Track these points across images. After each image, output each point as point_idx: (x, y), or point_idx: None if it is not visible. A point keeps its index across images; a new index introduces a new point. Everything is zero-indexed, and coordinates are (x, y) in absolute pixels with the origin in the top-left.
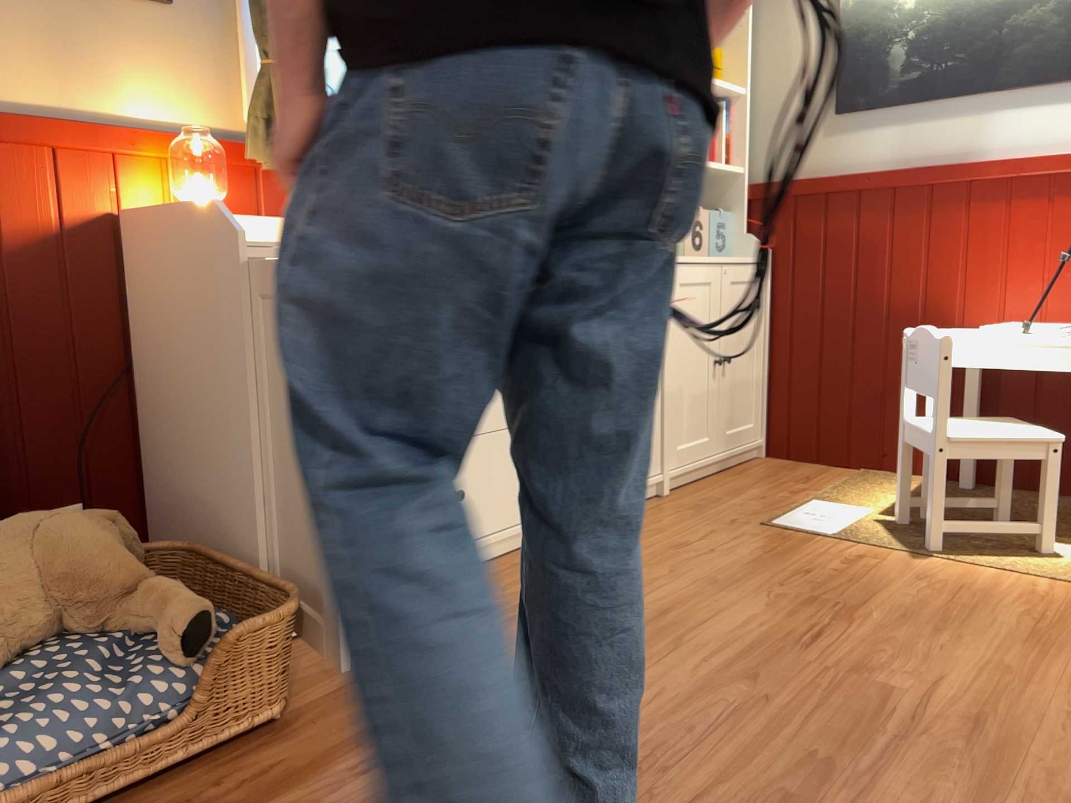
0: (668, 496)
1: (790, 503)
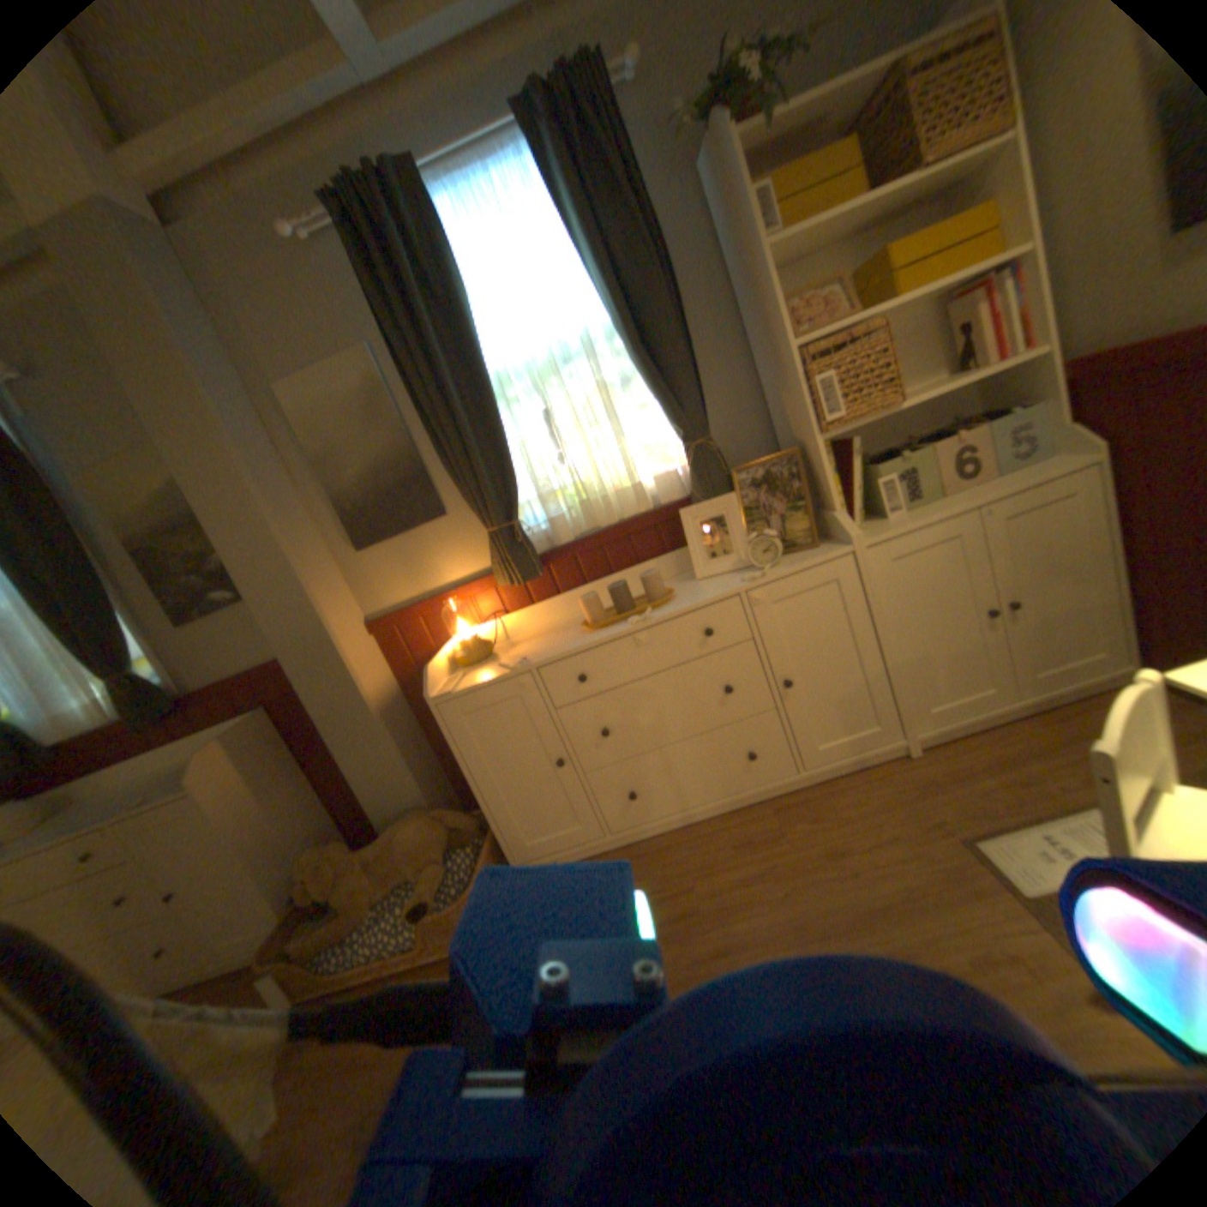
0: (920, 757)
1: (1058, 805)
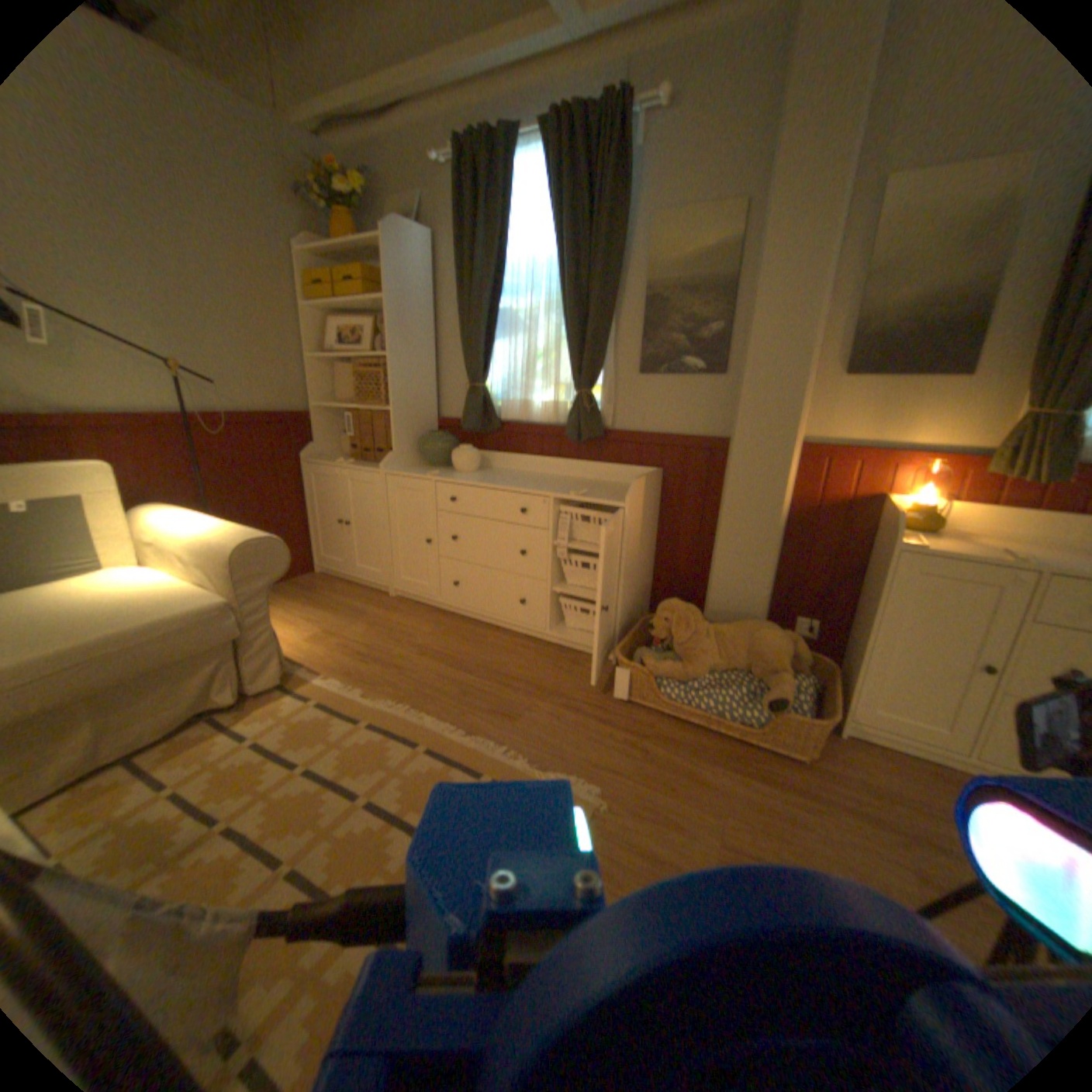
0: None
1: None
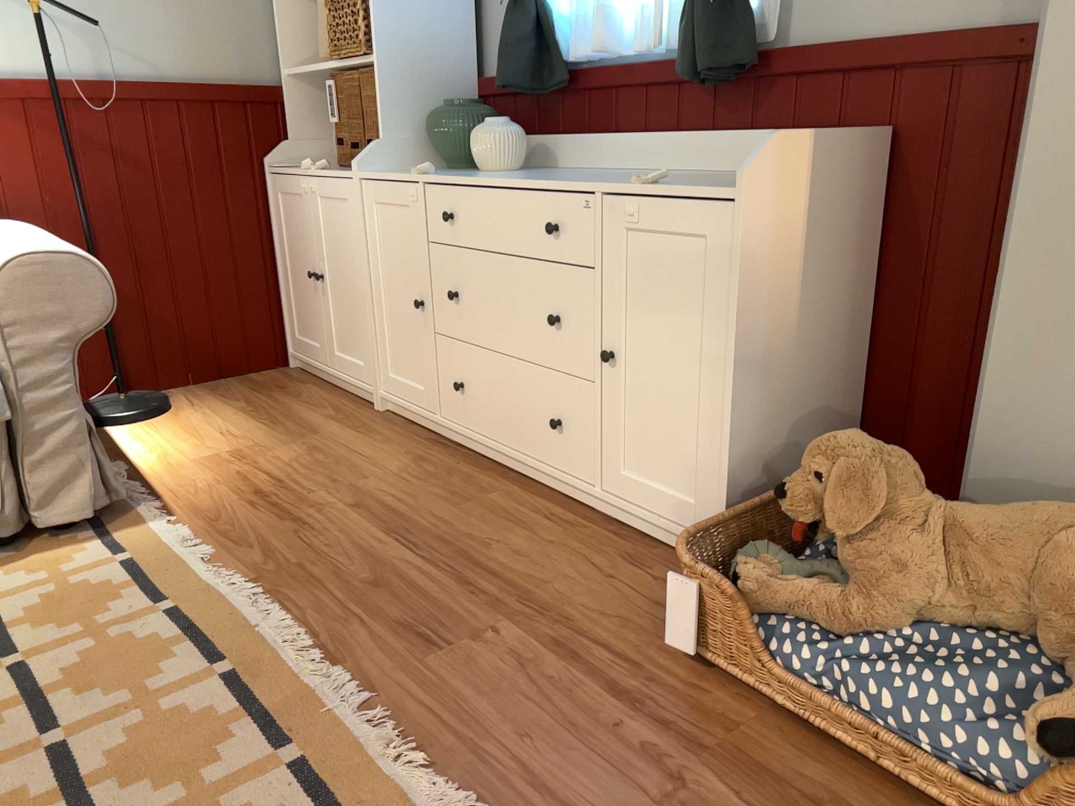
0: None
1: None
